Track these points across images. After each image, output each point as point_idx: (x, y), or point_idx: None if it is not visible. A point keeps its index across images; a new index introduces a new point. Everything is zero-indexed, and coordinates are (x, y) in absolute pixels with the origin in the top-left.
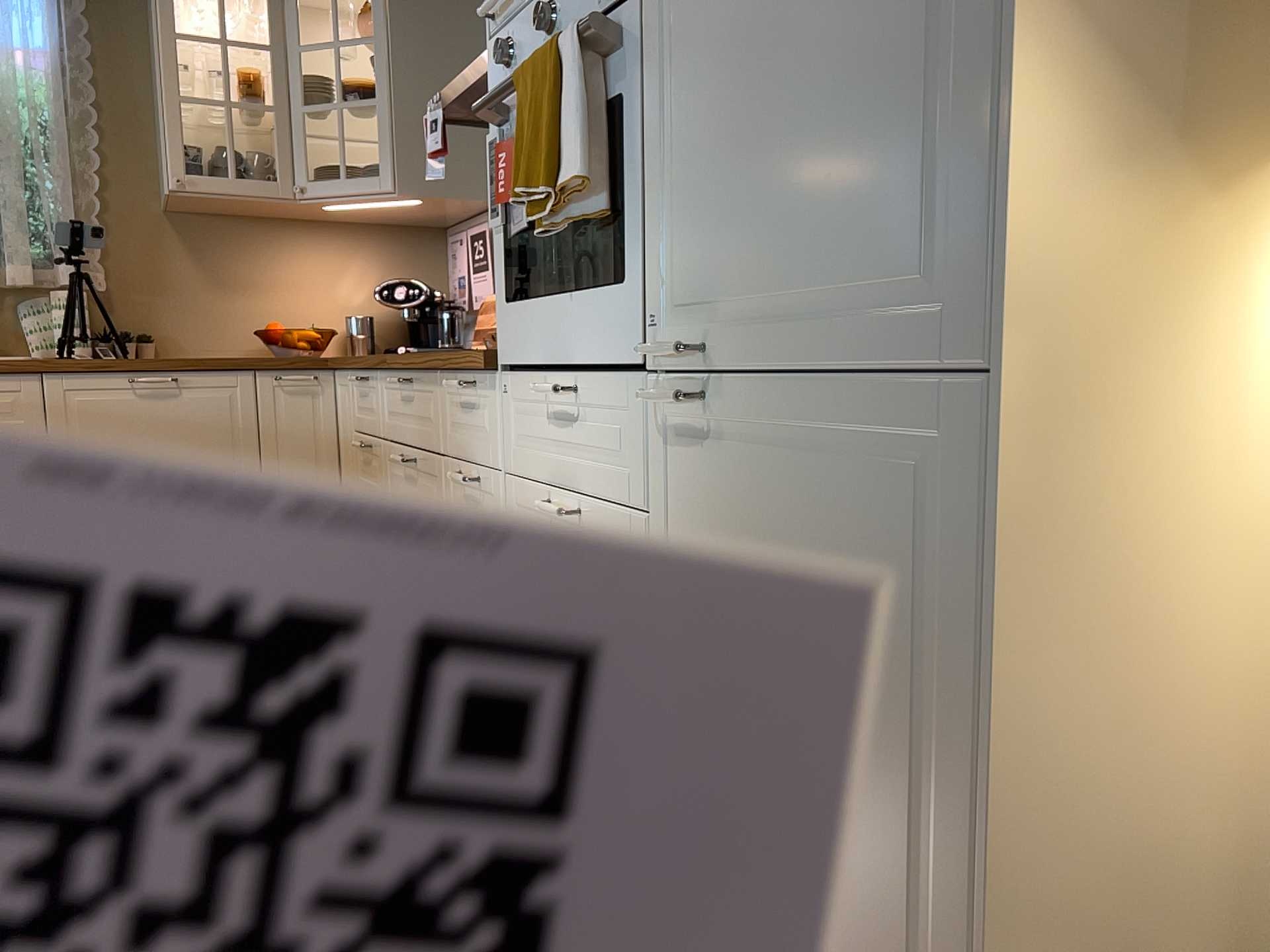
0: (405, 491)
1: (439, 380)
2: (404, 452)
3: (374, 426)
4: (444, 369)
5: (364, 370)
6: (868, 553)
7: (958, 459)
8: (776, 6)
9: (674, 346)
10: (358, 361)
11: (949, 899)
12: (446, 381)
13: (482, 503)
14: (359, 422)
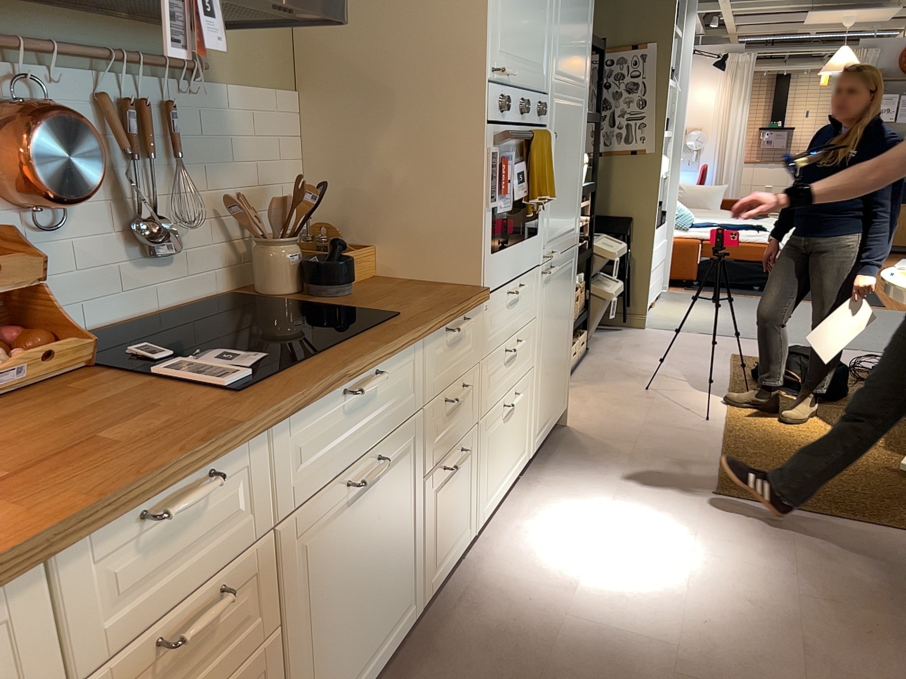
0: (349, 522)
1: (424, 342)
2: (347, 478)
3: (235, 540)
4: (450, 322)
5: (225, 456)
6: (566, 287)
7: (573, 261)
8: (566, 158)
9: (548, 253)
10: (204, 454)
11: (568, 346)
12: (433, 337)
13: (461, 401)
14: (127, 626)
